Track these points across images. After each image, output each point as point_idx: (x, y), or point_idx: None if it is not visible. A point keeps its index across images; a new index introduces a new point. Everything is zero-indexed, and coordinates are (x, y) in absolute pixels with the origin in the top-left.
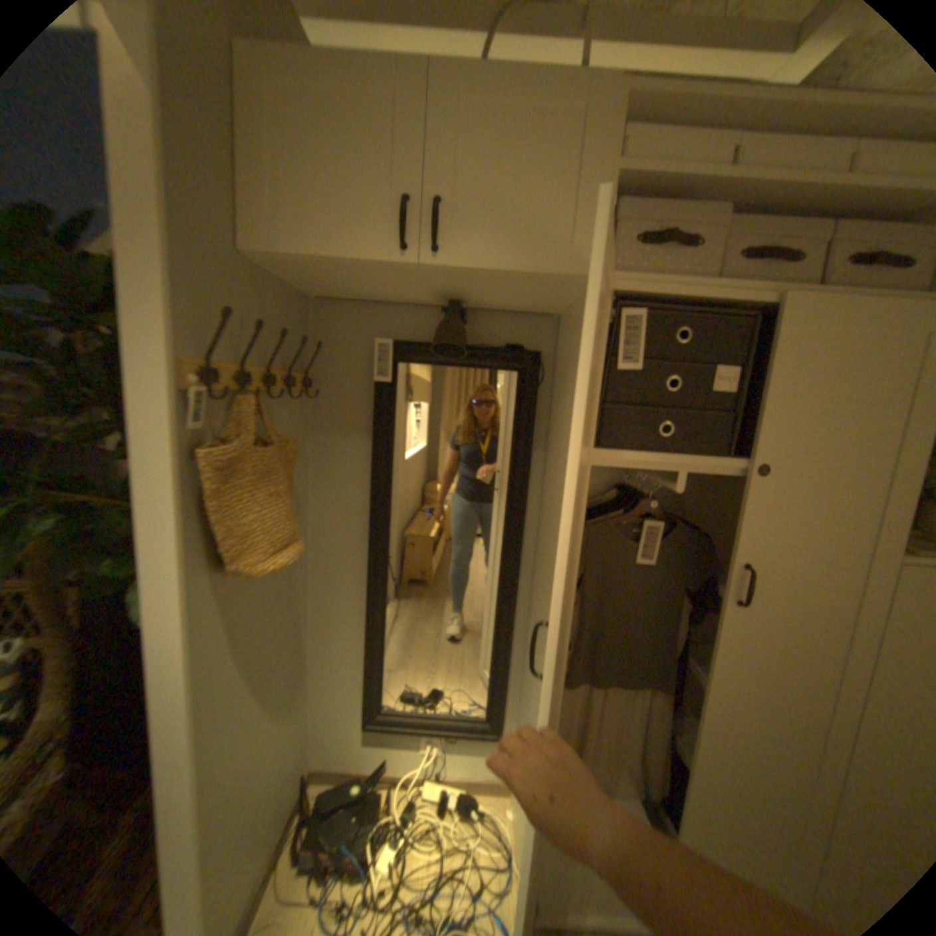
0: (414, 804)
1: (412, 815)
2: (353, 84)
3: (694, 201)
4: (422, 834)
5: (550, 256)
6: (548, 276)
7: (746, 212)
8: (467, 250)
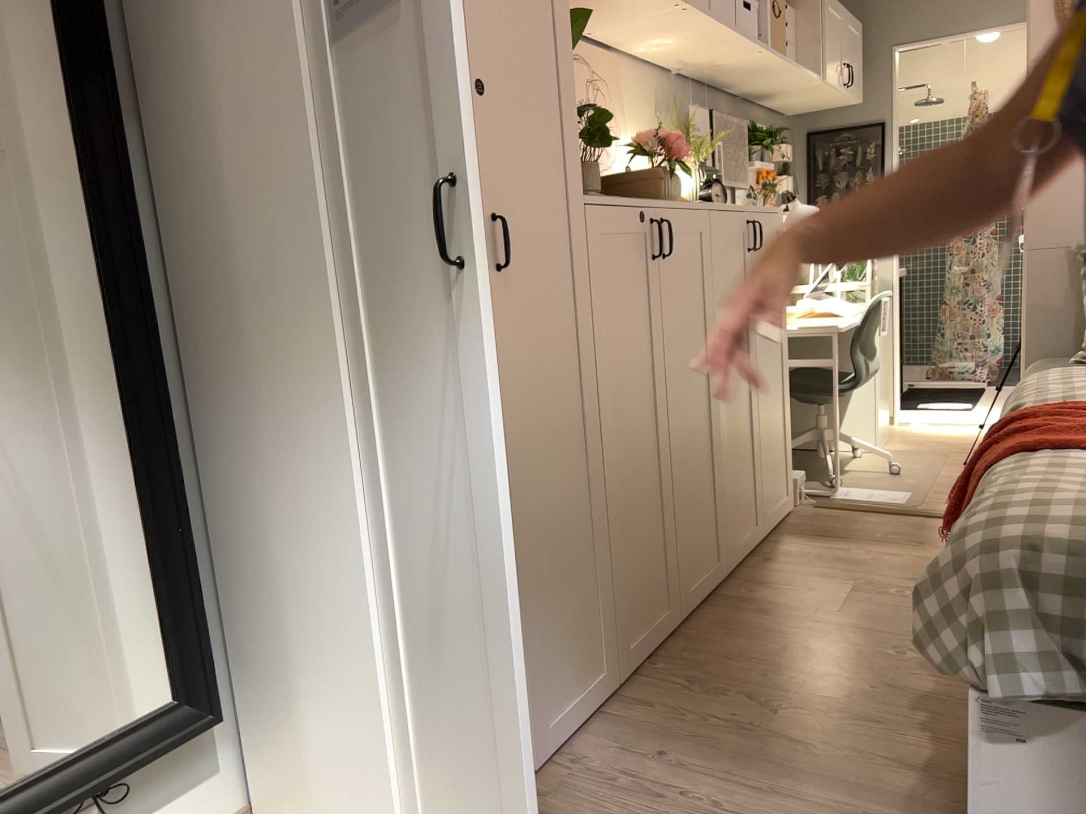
0: None
1: None
2: None
3: None
4: None
5: None
6: None
7: None
8: None
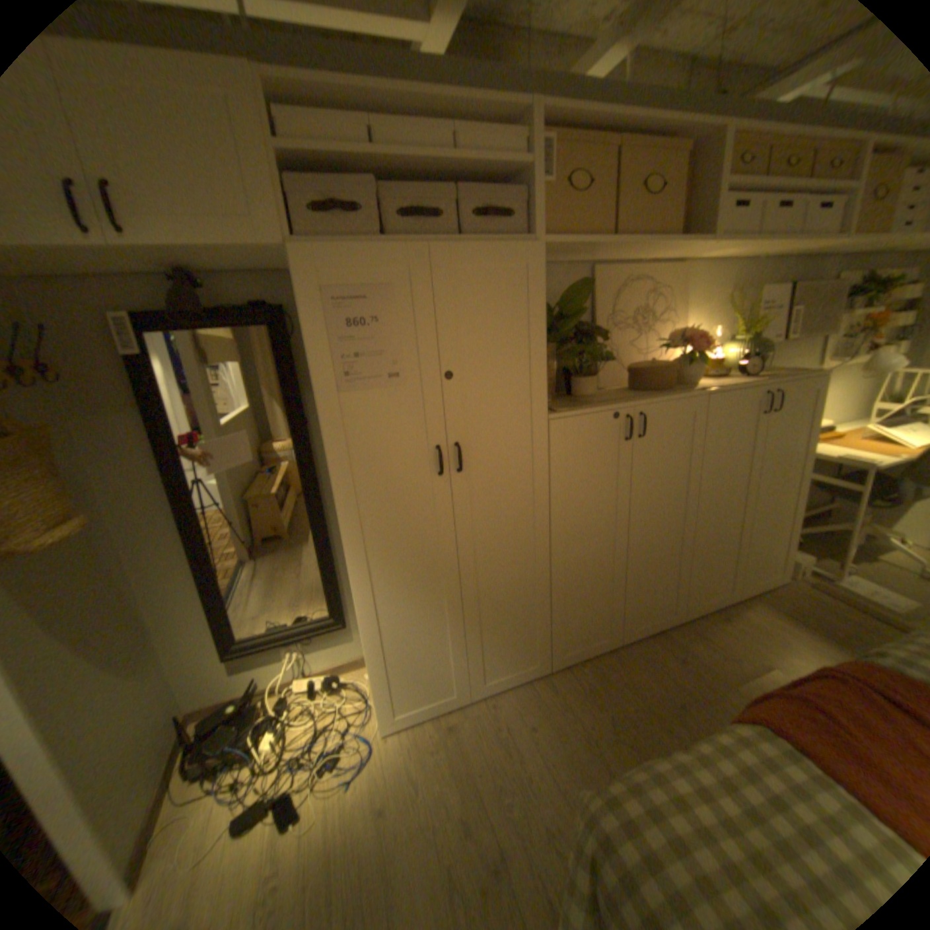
0: (287, 699)
1: (283, 704)
2: None
3: (355, 168)
4: (294, 714)
5: (234, 228)
6: (240, 245)
7: (403, 175)
8: (152, 228)
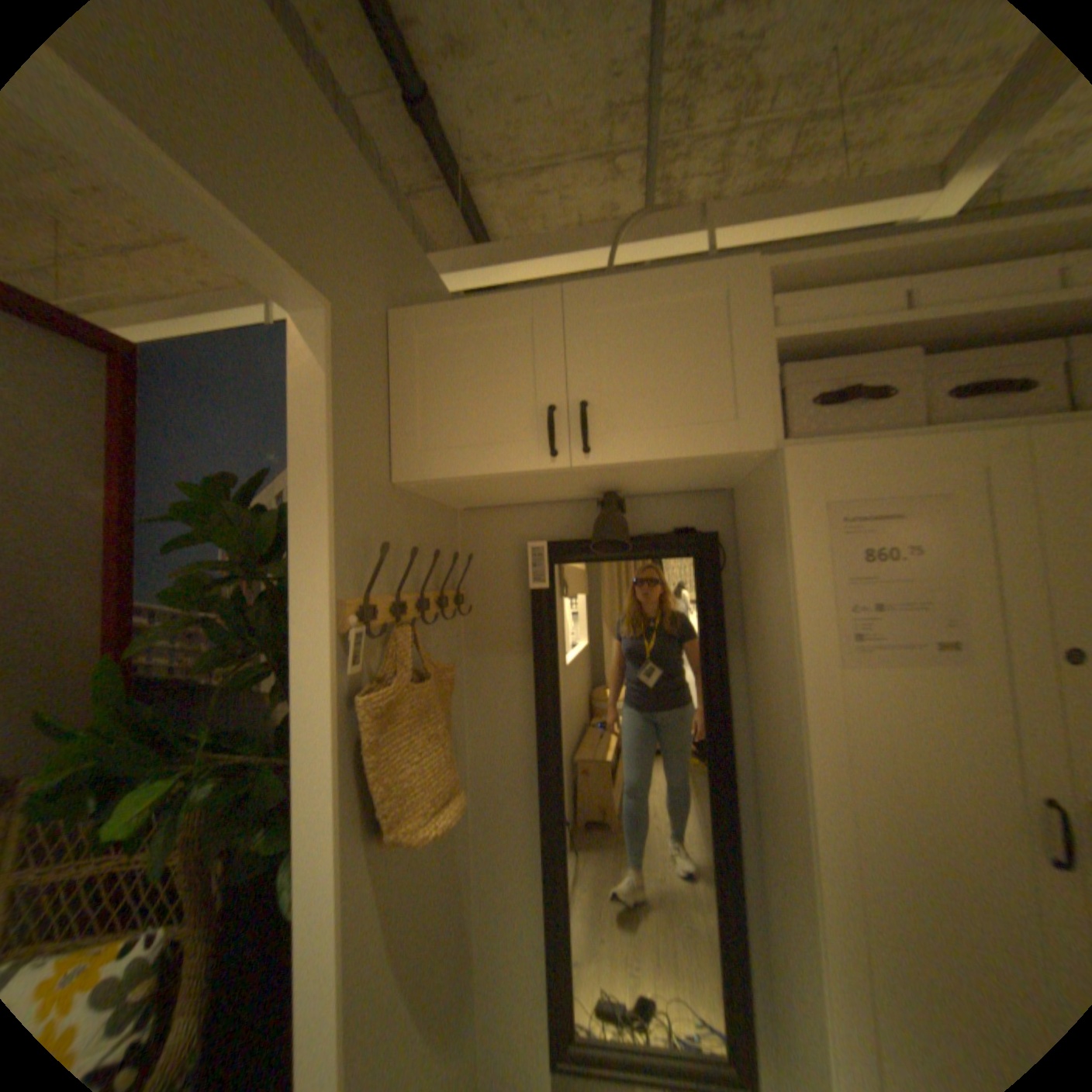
0: None
1: None
2: (492, 321)
3: (869, 351)
4: None
5: (713, 437)
6: (714, 457)
7: (939, 350)
8: (620, 446)
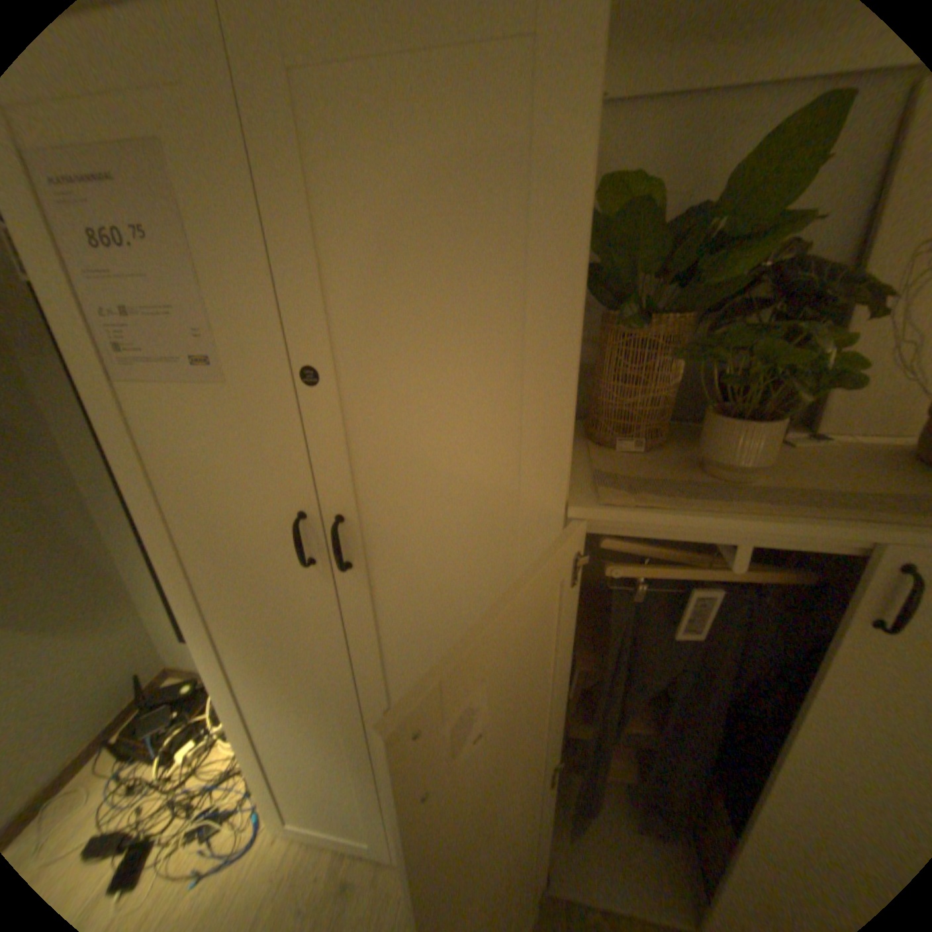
0: None
1: None
2: None
3: None
4: None
5: None
6: None
7: None
8: None
